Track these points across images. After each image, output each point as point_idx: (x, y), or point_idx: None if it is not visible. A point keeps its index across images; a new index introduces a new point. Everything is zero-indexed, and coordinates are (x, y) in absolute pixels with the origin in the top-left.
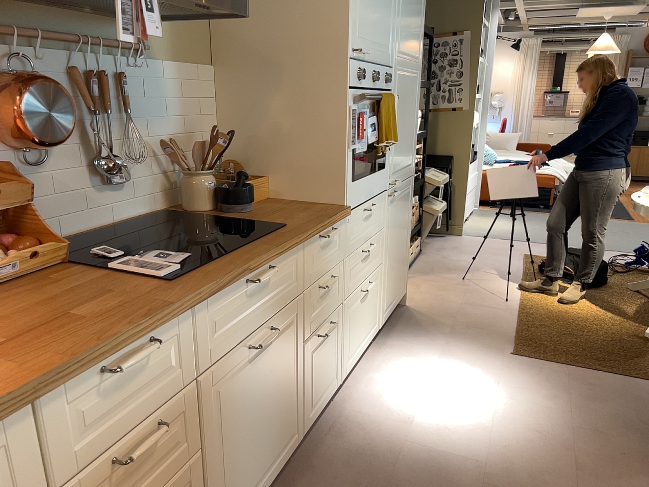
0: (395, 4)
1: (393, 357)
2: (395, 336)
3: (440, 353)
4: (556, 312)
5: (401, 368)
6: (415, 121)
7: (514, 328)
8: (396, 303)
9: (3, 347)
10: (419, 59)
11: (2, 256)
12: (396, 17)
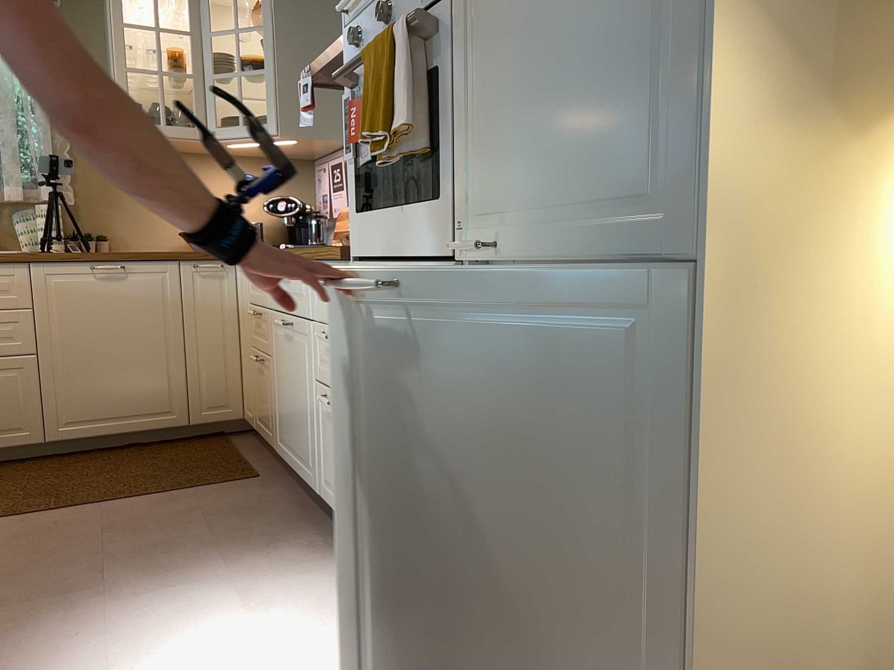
0: None
1: None
2: None
3: None
4: None
5: None
6: None
7: None
8: None
9: None
10: None
11: None
12: None
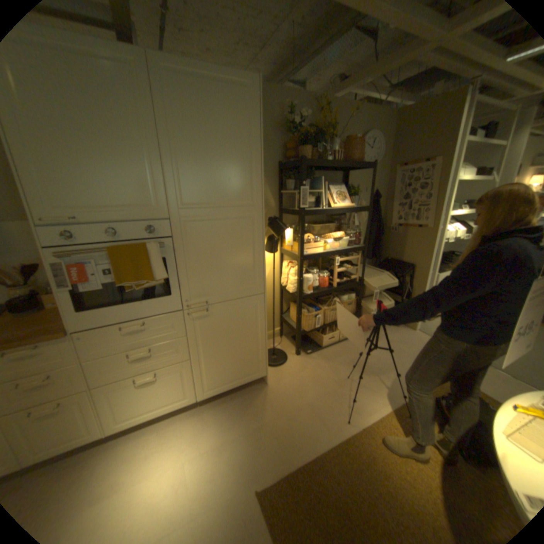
0: (153, 166)
1: (185, 430)
2: (216, 410)
3: (213, 449)
4: (379, 472)
5: (173, 444)
6: (255, 252)
7: (307, 463)
8: (236, 384)
9: None
10: (253, 202)
11: None
12: (163, 176)
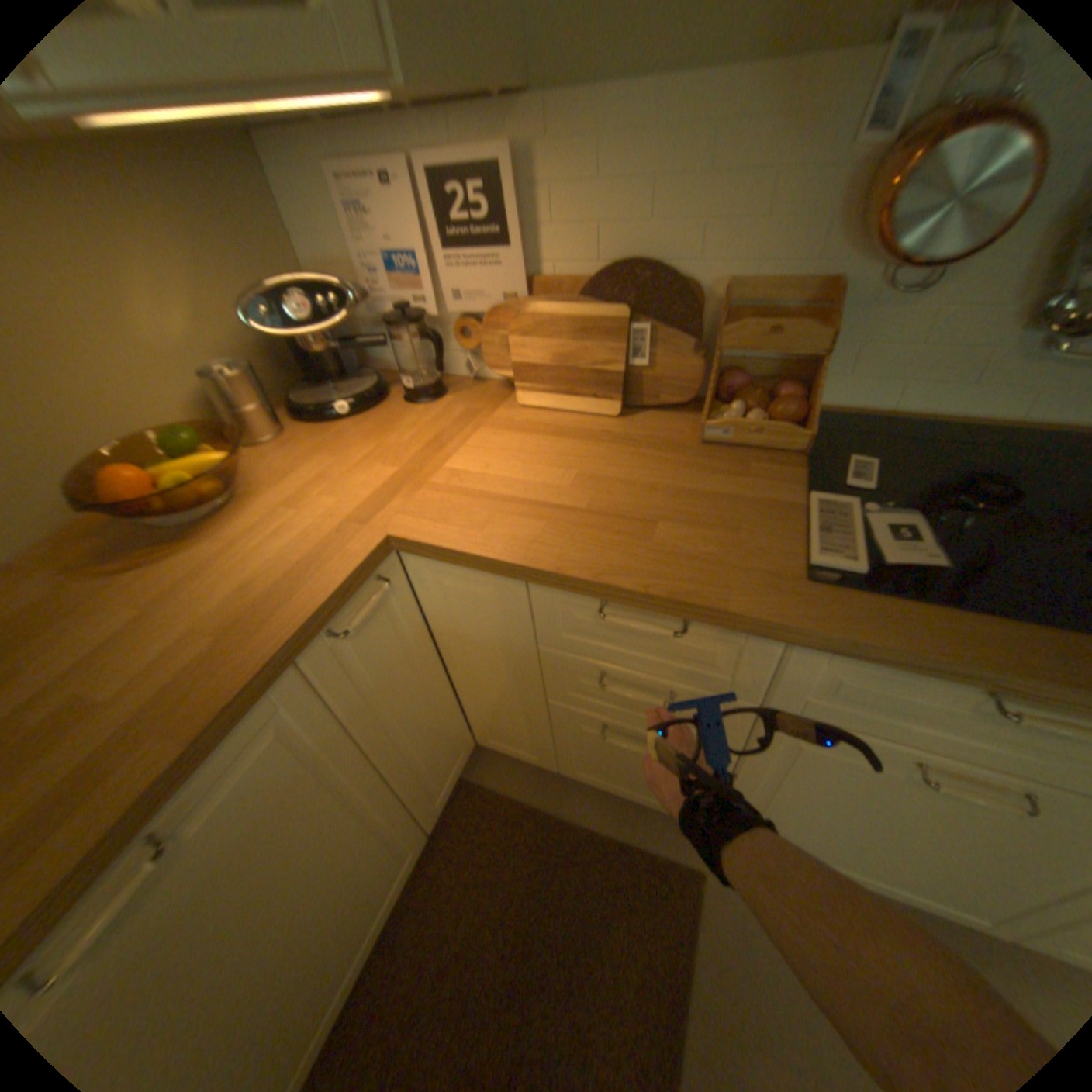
0: None
1: None
2: None
3: None
4: None
5: None
6: None
7: None
8: None
9: (576, 513)
10: None
11: (739, 411)
12: None
